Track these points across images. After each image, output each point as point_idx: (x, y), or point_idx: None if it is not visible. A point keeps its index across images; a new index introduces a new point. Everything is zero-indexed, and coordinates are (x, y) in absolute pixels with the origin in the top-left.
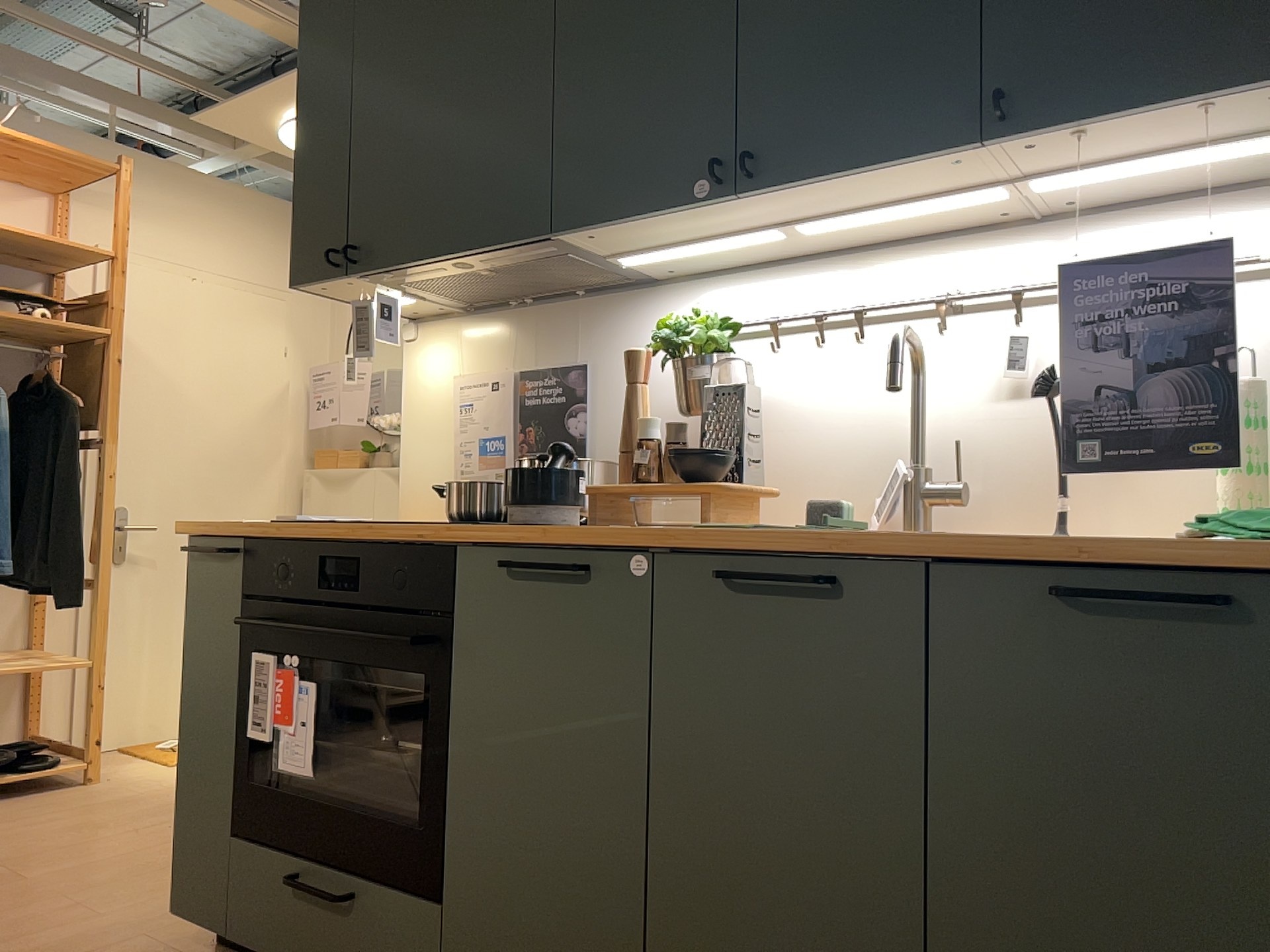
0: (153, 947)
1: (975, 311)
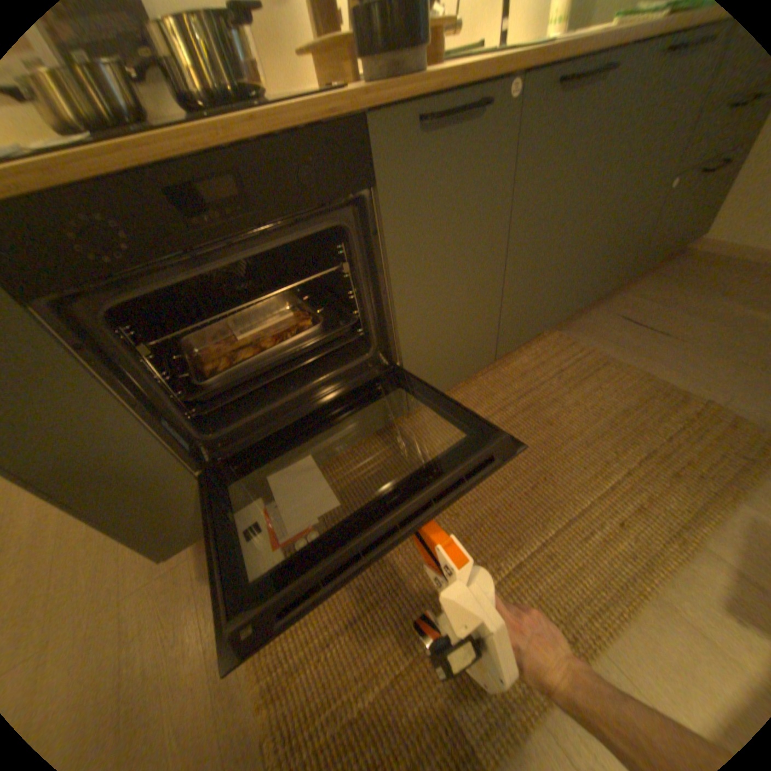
0: (145, 588)
1: None
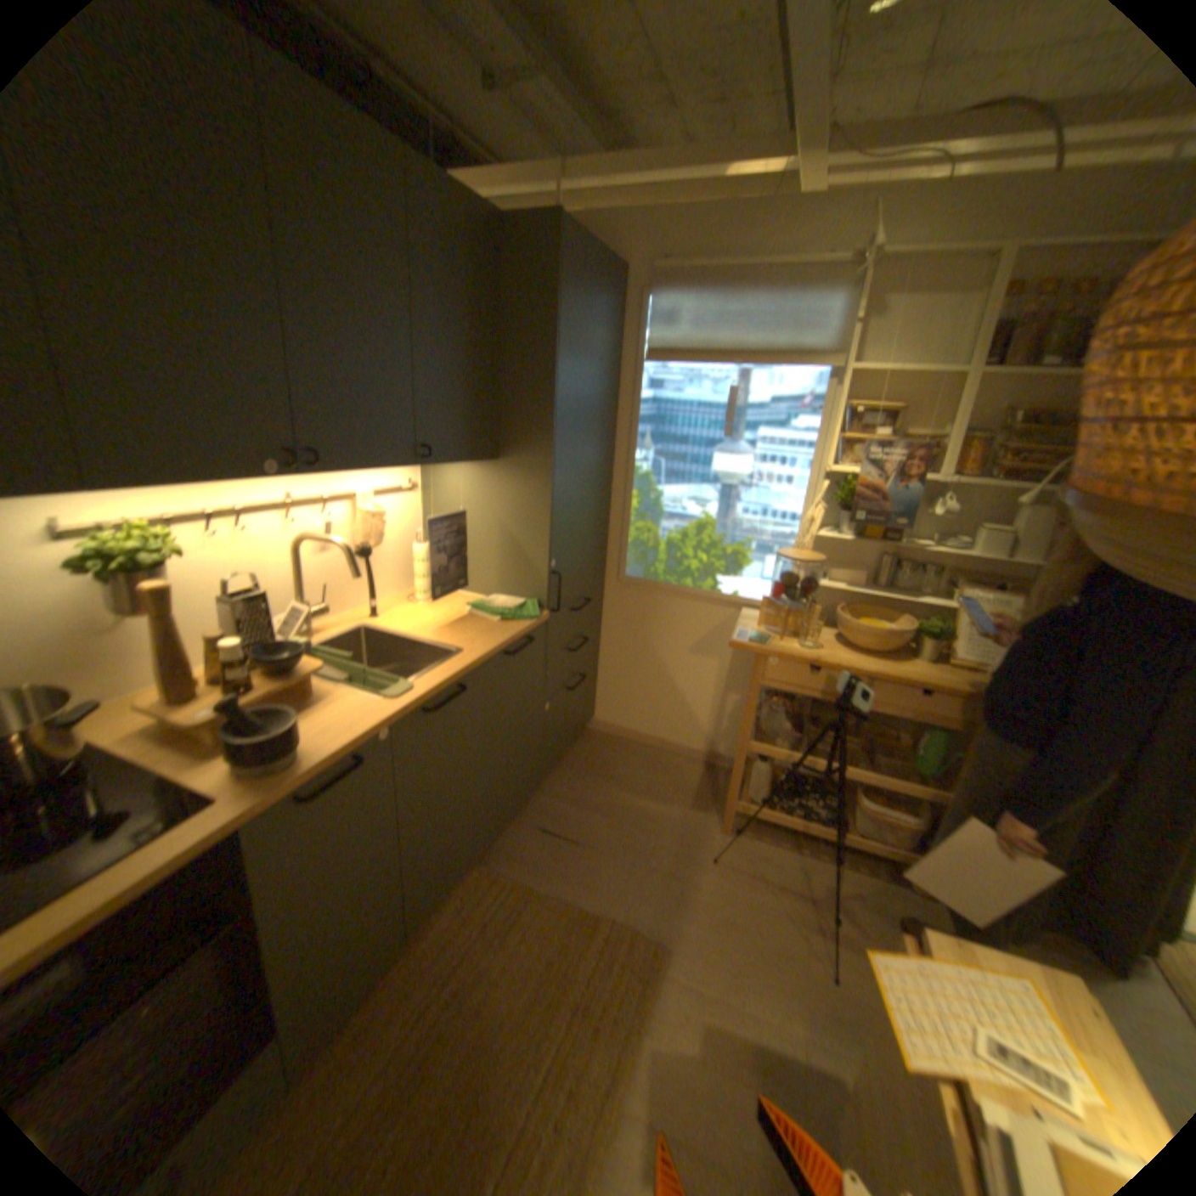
0: None
1: (287, 502)
